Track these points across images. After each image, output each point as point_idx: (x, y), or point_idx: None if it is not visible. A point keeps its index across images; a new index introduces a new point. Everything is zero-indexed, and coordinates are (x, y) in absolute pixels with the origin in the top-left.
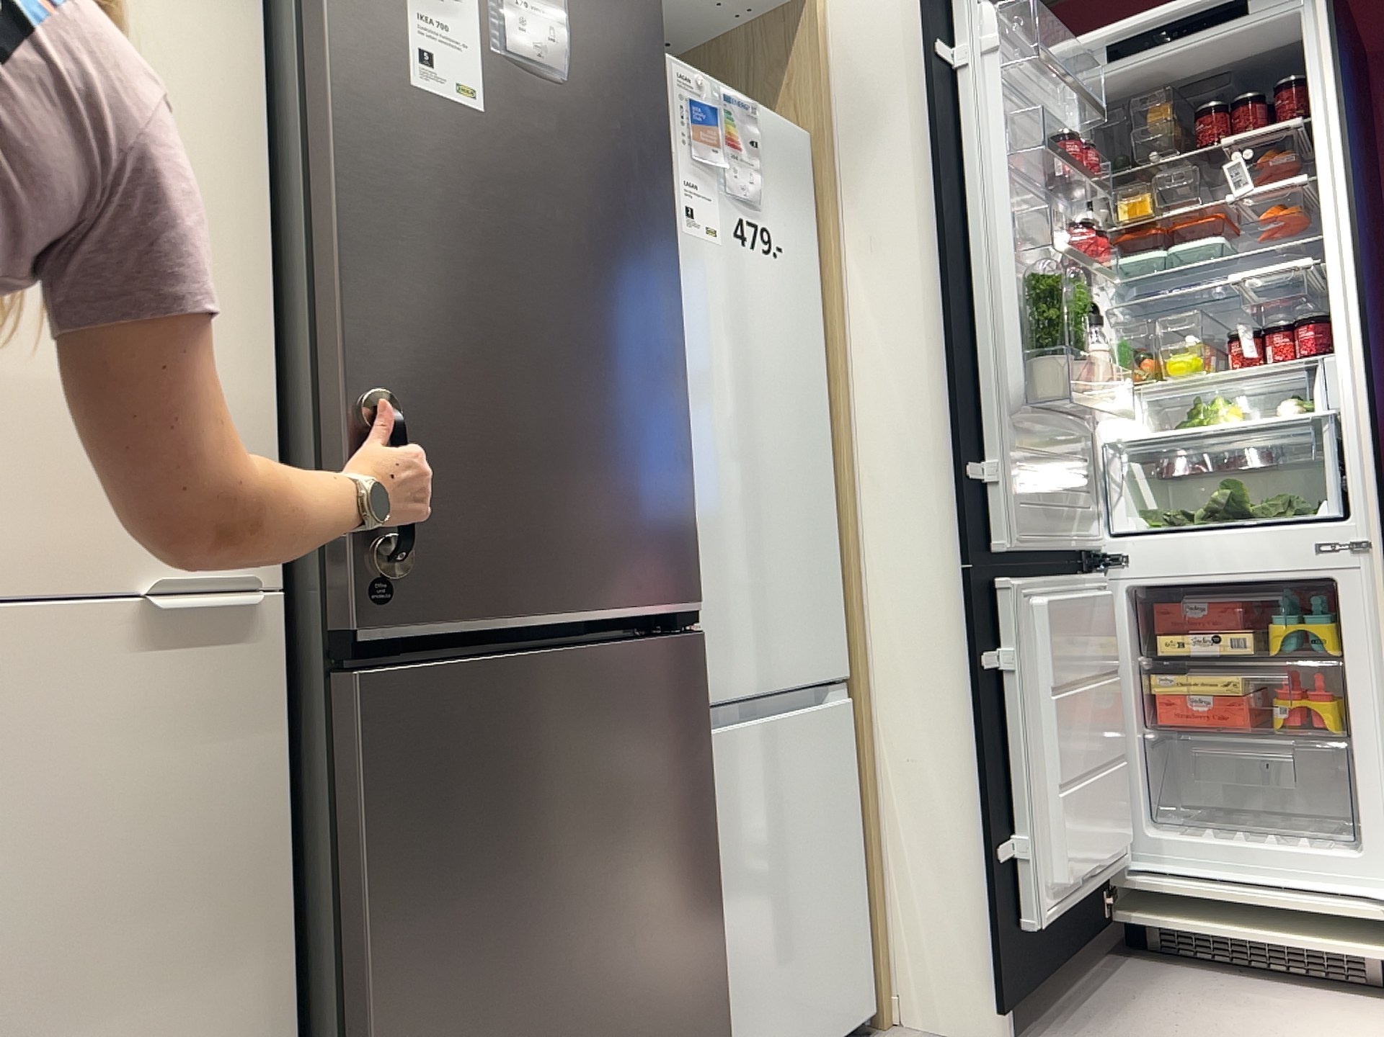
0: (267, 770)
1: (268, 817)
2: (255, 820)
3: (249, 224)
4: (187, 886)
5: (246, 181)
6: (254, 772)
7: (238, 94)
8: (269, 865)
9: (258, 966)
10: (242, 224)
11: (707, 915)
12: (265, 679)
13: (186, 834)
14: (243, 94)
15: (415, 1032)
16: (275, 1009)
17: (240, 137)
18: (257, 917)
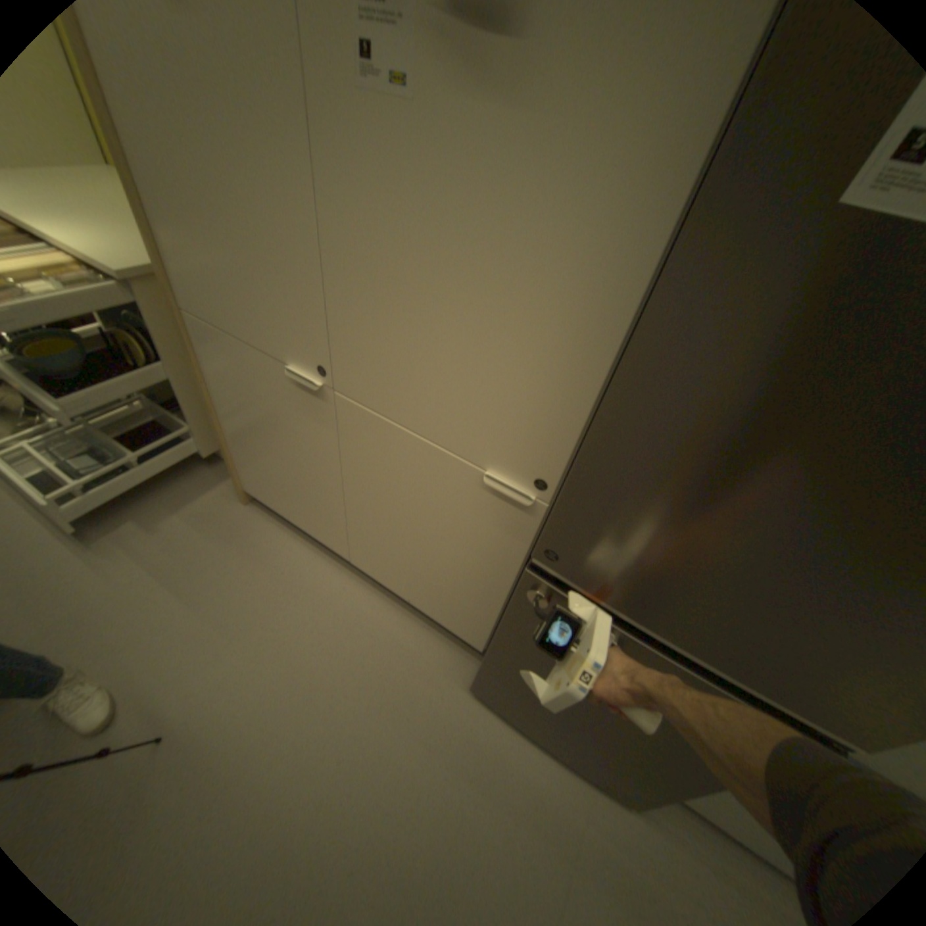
0: (519, 550)
1: (515, 561)
2: (510, 558)
3: (622, 304)
4: (482, 554)
5: (638, 265)
6: (514, 547)
7: (672, 172)
8: (510, 571)
9: (497, 587)
10: (617, 302)
11: (695, 784)
12: (530, 526)
13: (485, 543)
14: (678, 171)
15: (510, 657)
16: (498, 599)
17: (651, 221)
18: (501, 578)
